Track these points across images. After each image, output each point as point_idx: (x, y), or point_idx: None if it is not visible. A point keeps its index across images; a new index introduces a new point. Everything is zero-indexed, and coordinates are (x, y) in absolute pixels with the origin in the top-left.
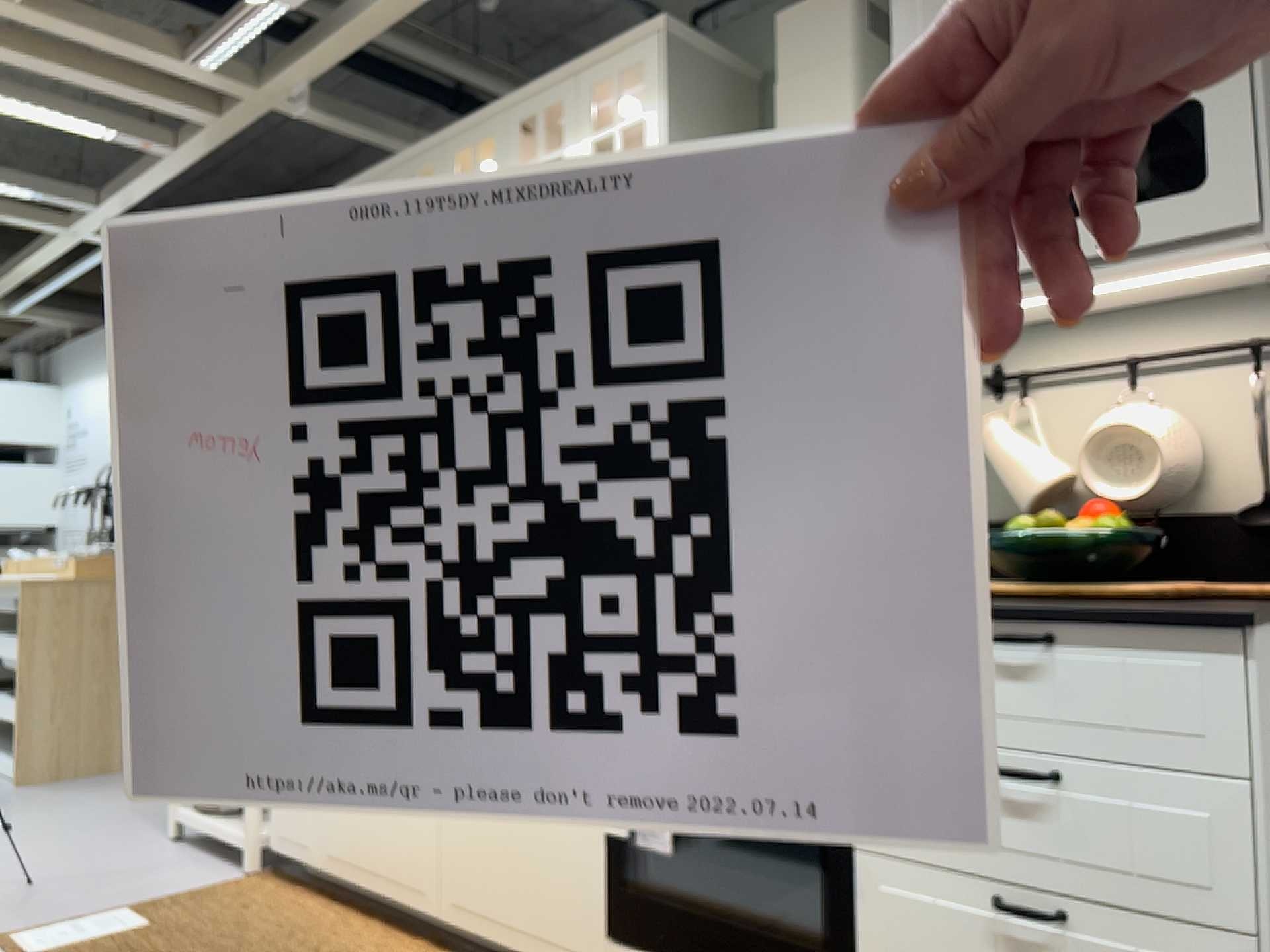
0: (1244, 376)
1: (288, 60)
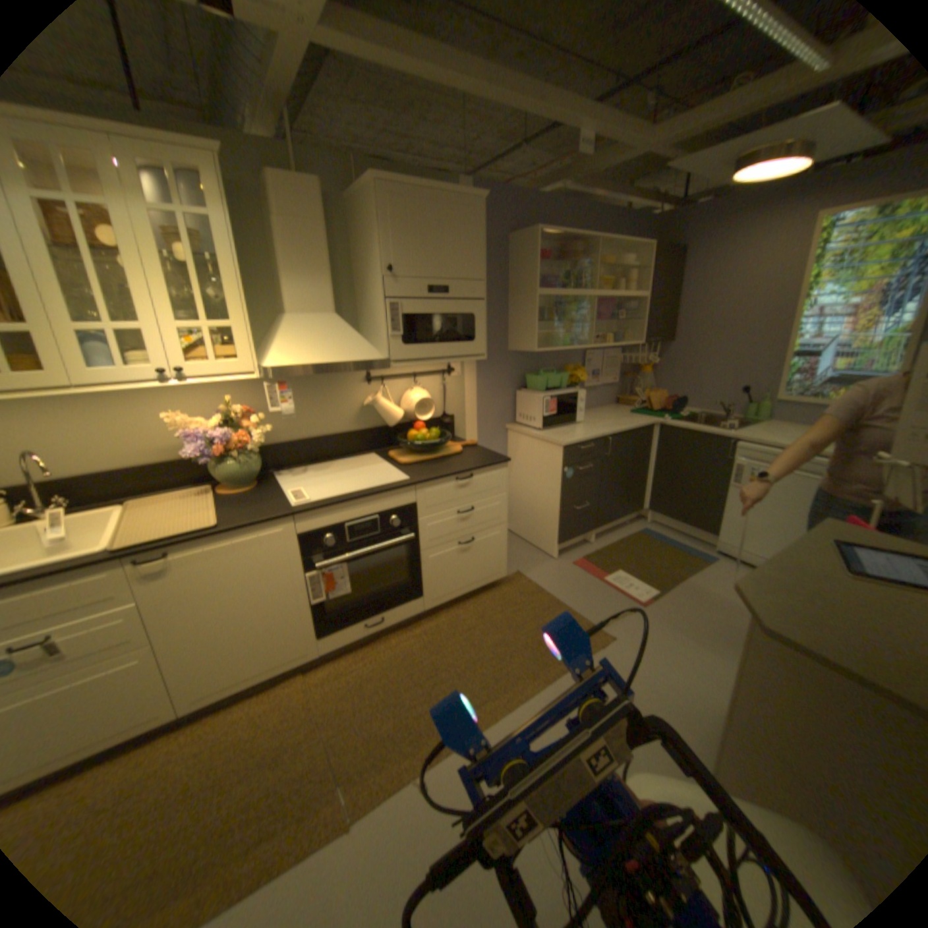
0: (442, 382)
1: None
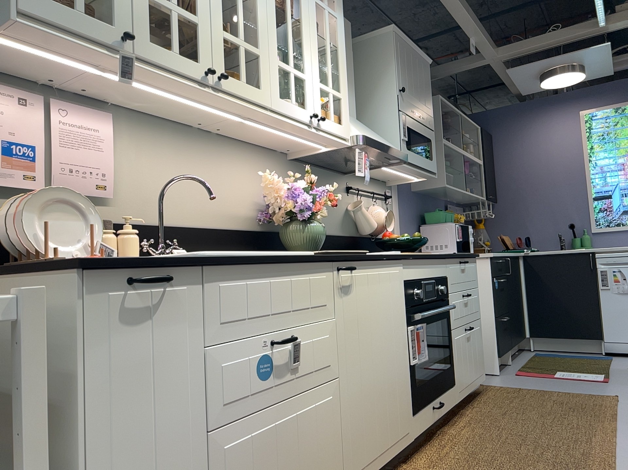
0: (388, 203)
1: None
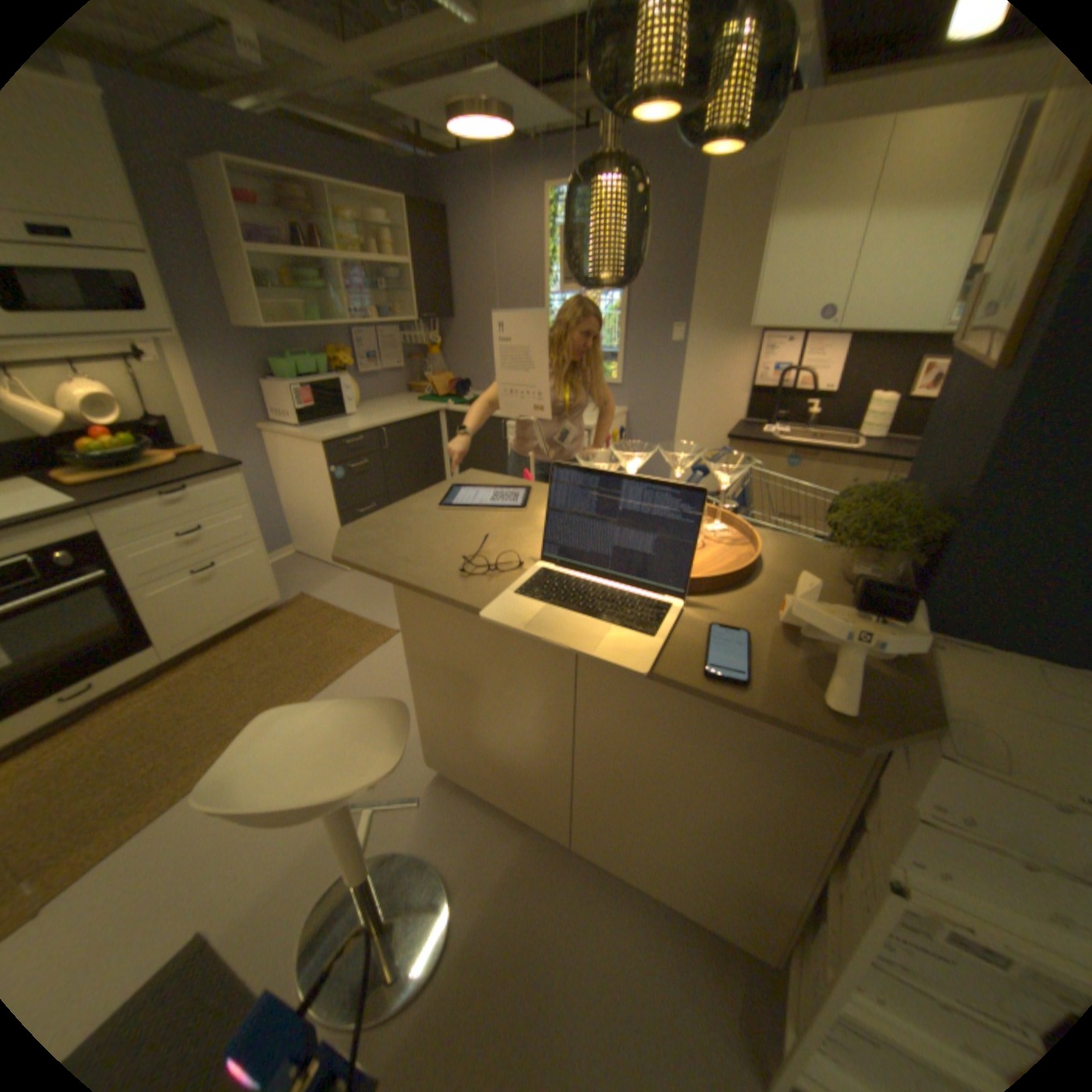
0: (126, 369)
1: None
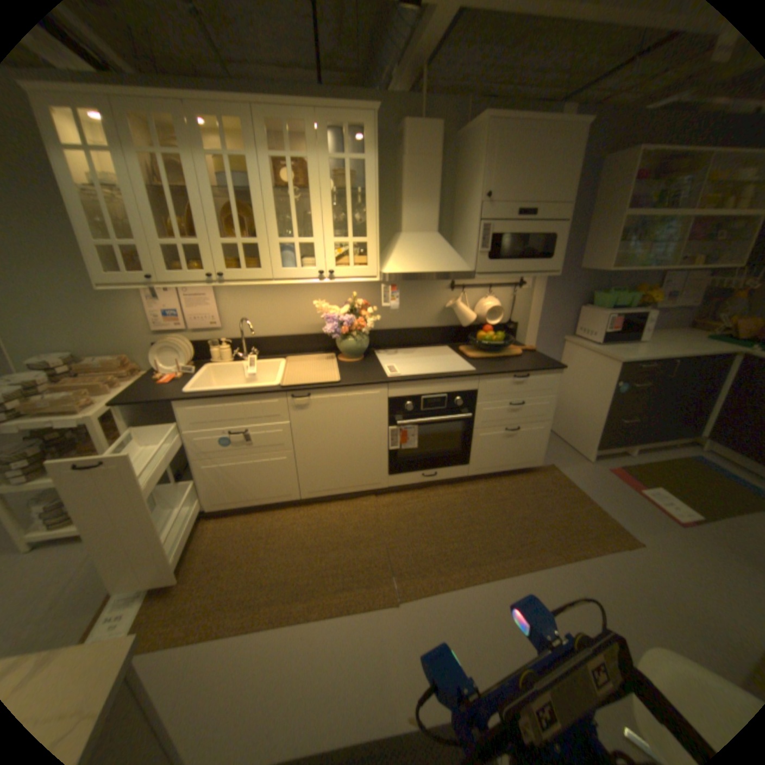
0: (513, 293)
1: None
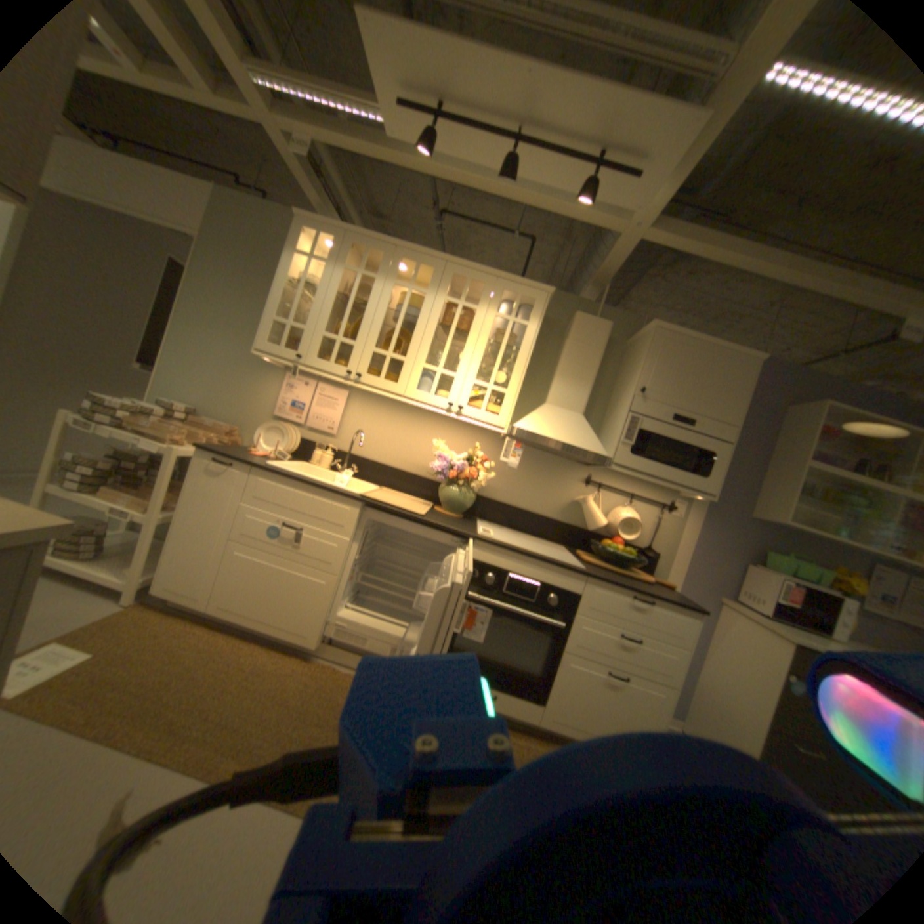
0: (658, 514)
1: (309, 118)
